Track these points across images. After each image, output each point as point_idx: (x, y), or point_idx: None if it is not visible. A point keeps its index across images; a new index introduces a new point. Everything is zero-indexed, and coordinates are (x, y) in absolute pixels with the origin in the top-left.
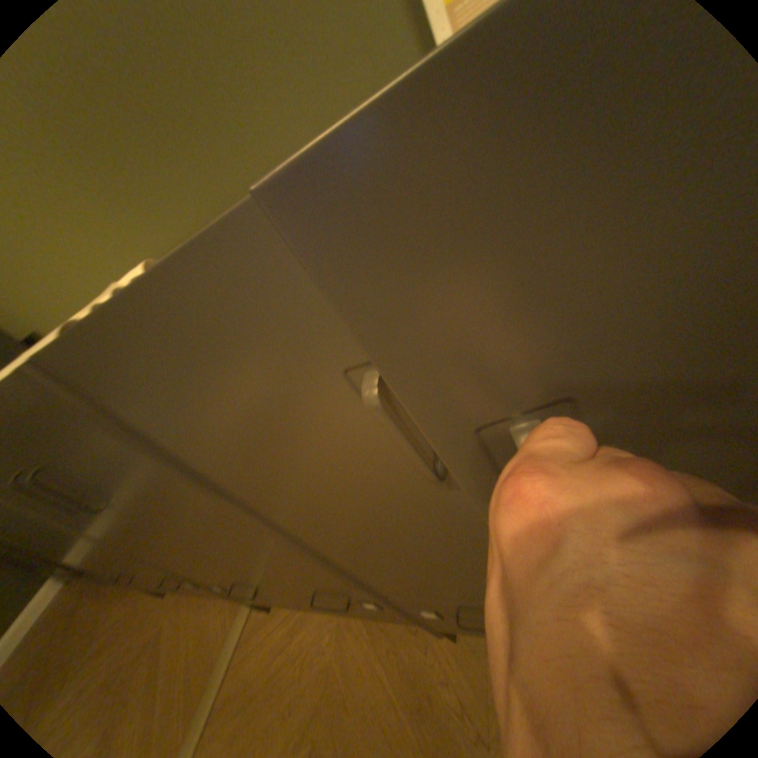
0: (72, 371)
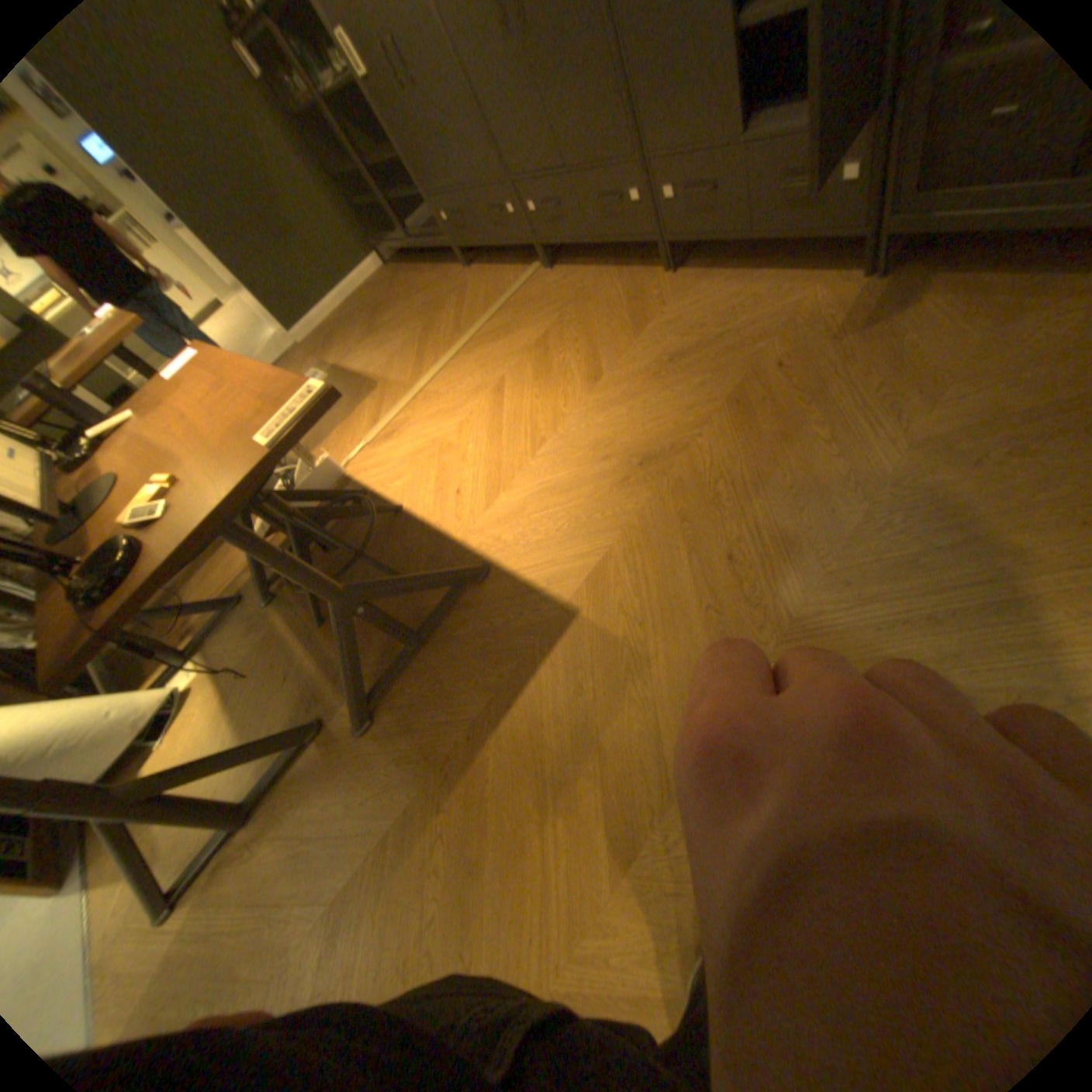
0: None
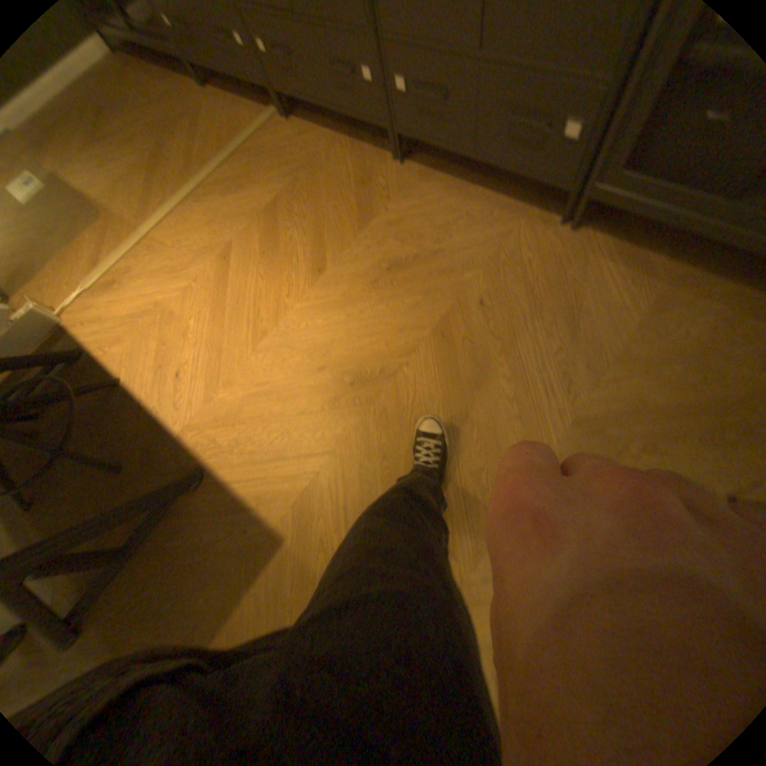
0: None
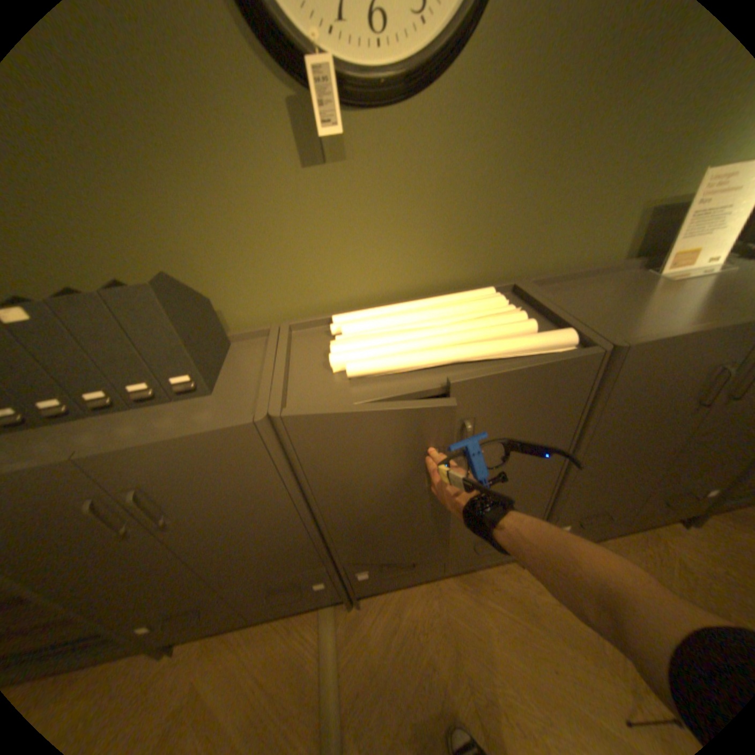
0: (643, 349)
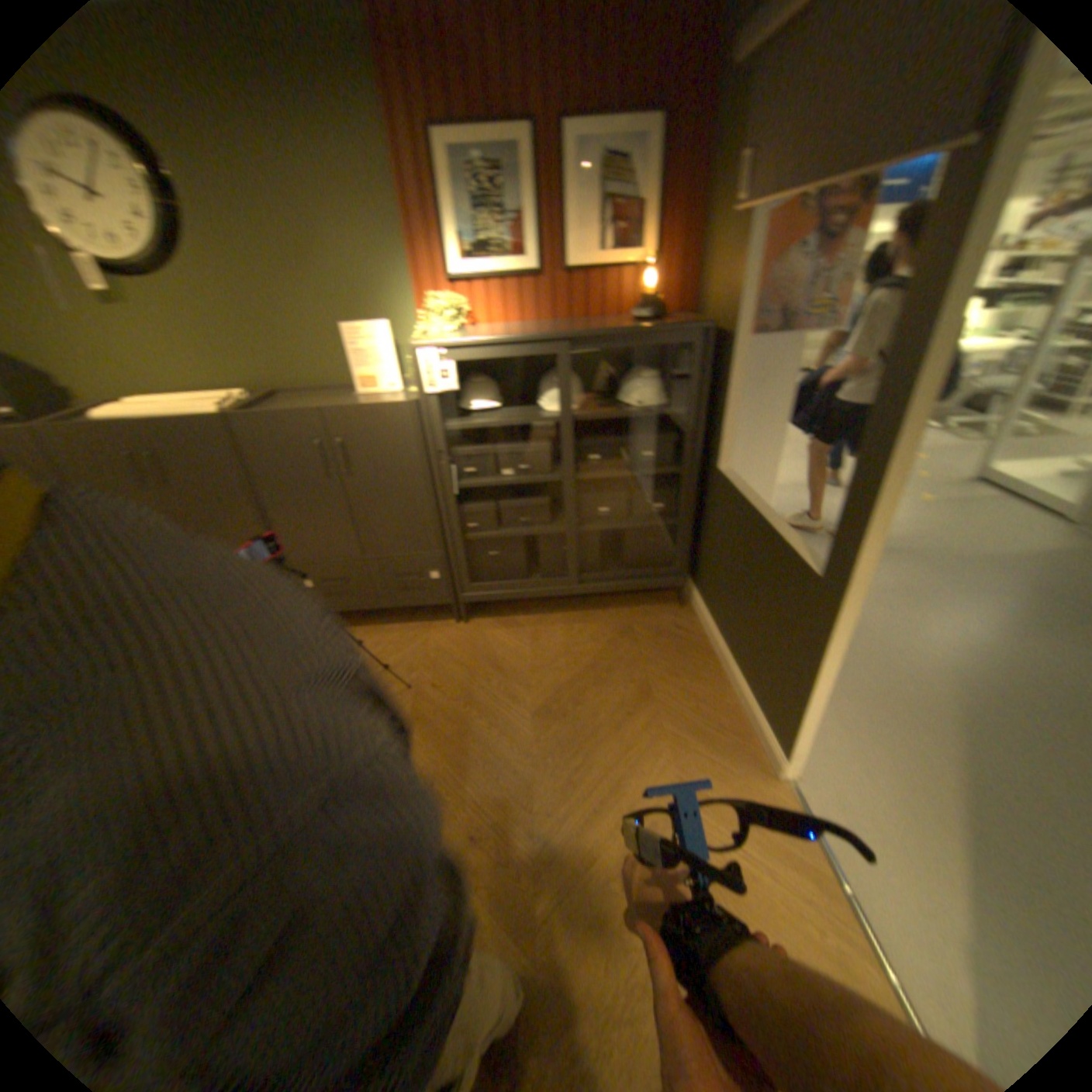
0: (237, 418)
